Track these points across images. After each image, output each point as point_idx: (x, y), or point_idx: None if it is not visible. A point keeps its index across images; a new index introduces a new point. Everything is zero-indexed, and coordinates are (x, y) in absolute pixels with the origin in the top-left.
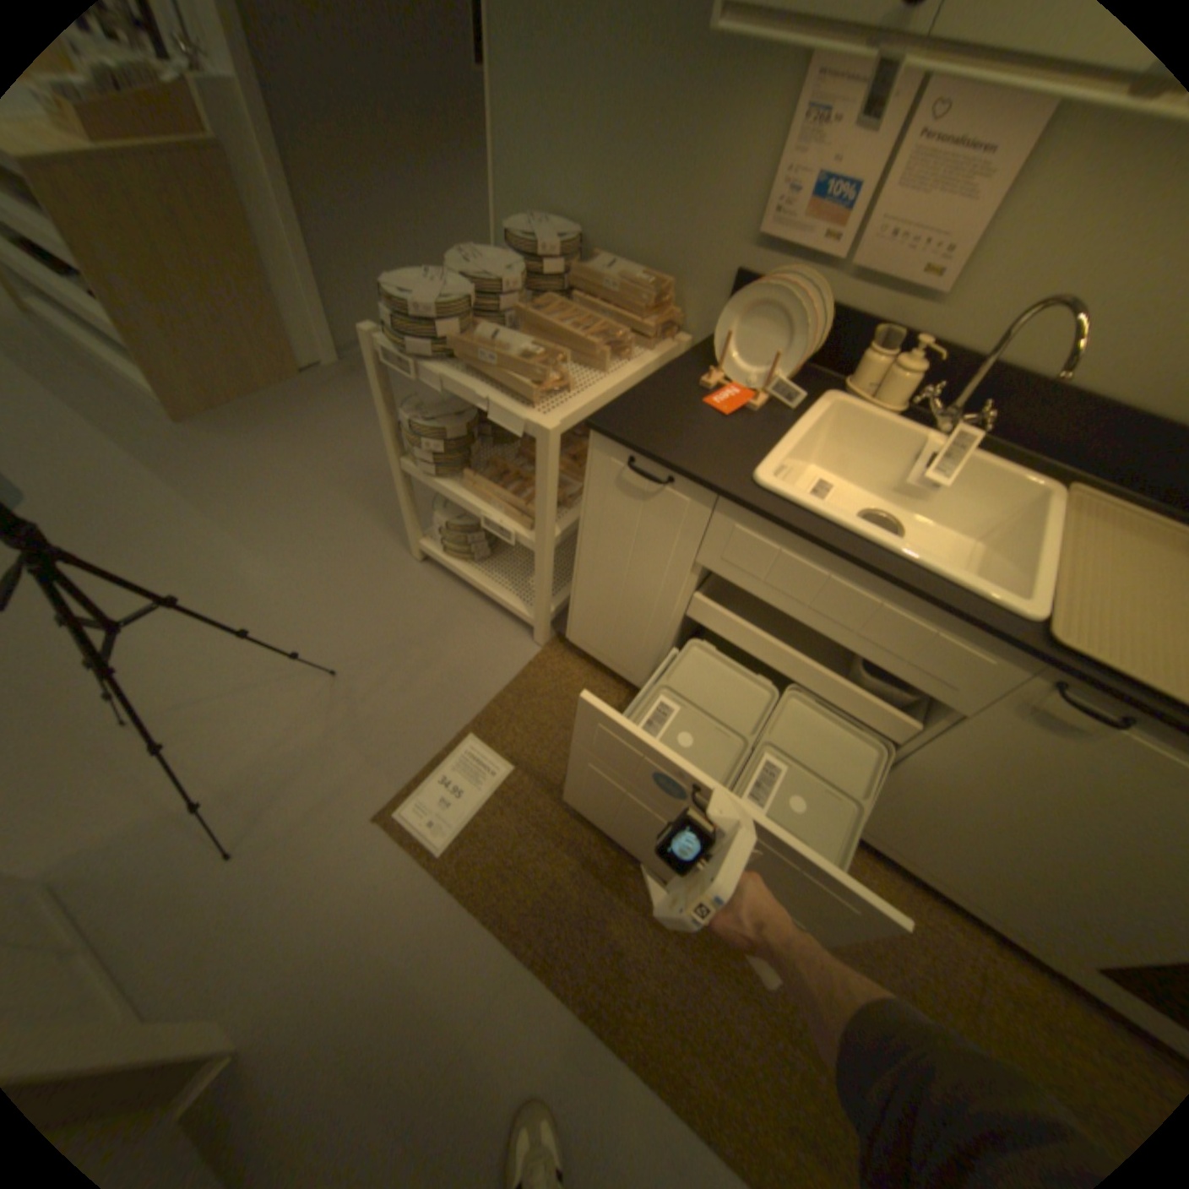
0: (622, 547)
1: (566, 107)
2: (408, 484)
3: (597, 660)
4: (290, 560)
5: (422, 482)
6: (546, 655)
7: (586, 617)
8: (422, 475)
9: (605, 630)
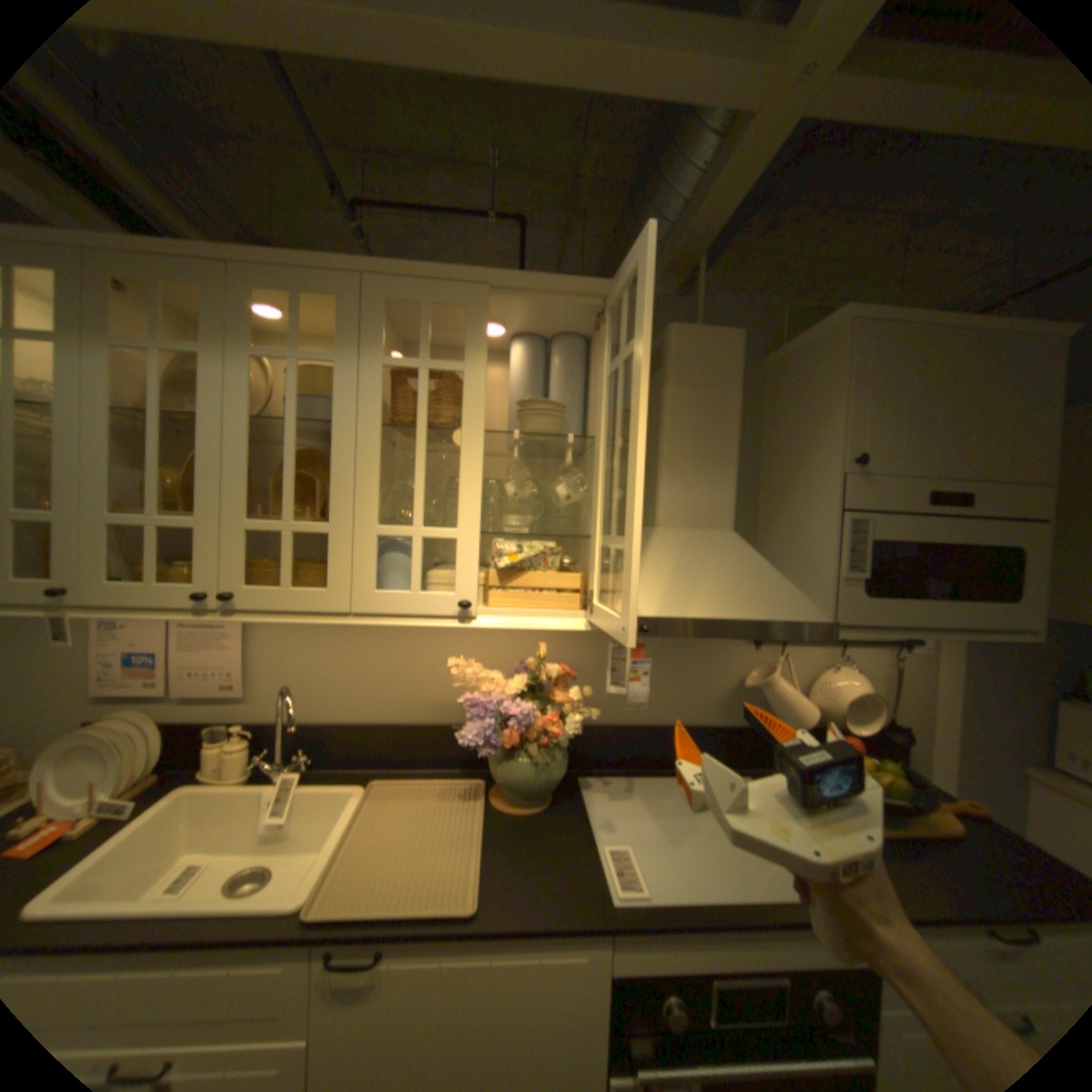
0: None
1: None
2: None
3: None
4: None
5: None
6: None
7: None
8: None
9: None
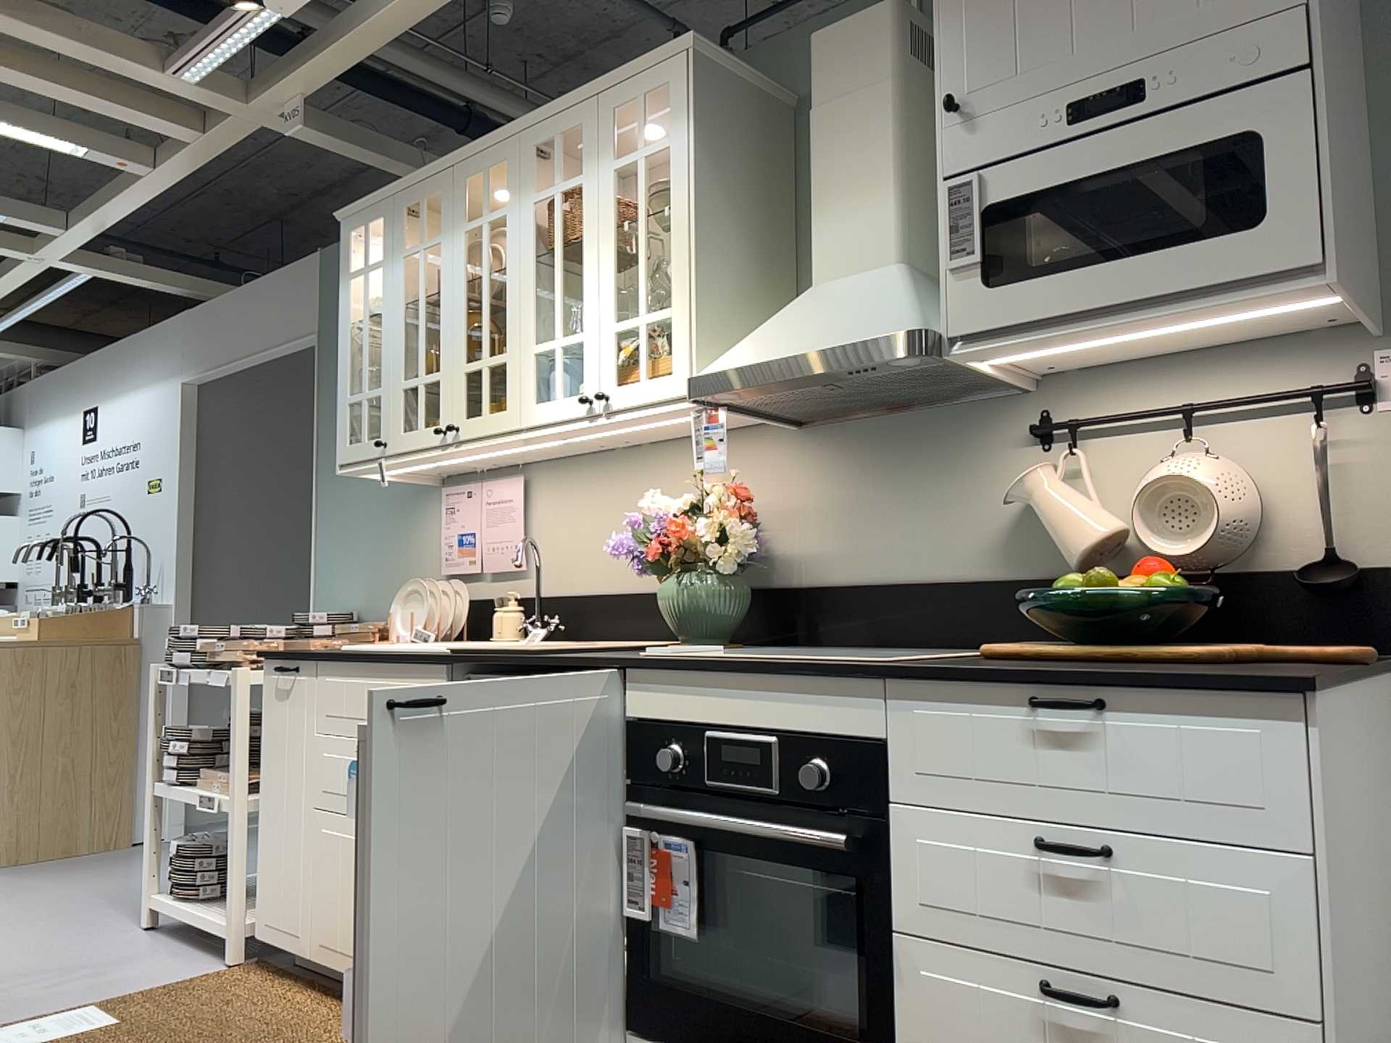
0: (281, 754)
1: (351, 549)
2: (159, 813)
3: (276, 945)
4: (7, 930)
5: (166, 795)
6: (231, 970)
7: (266, 877)
8: (169, 787)
9: (278, 881)
